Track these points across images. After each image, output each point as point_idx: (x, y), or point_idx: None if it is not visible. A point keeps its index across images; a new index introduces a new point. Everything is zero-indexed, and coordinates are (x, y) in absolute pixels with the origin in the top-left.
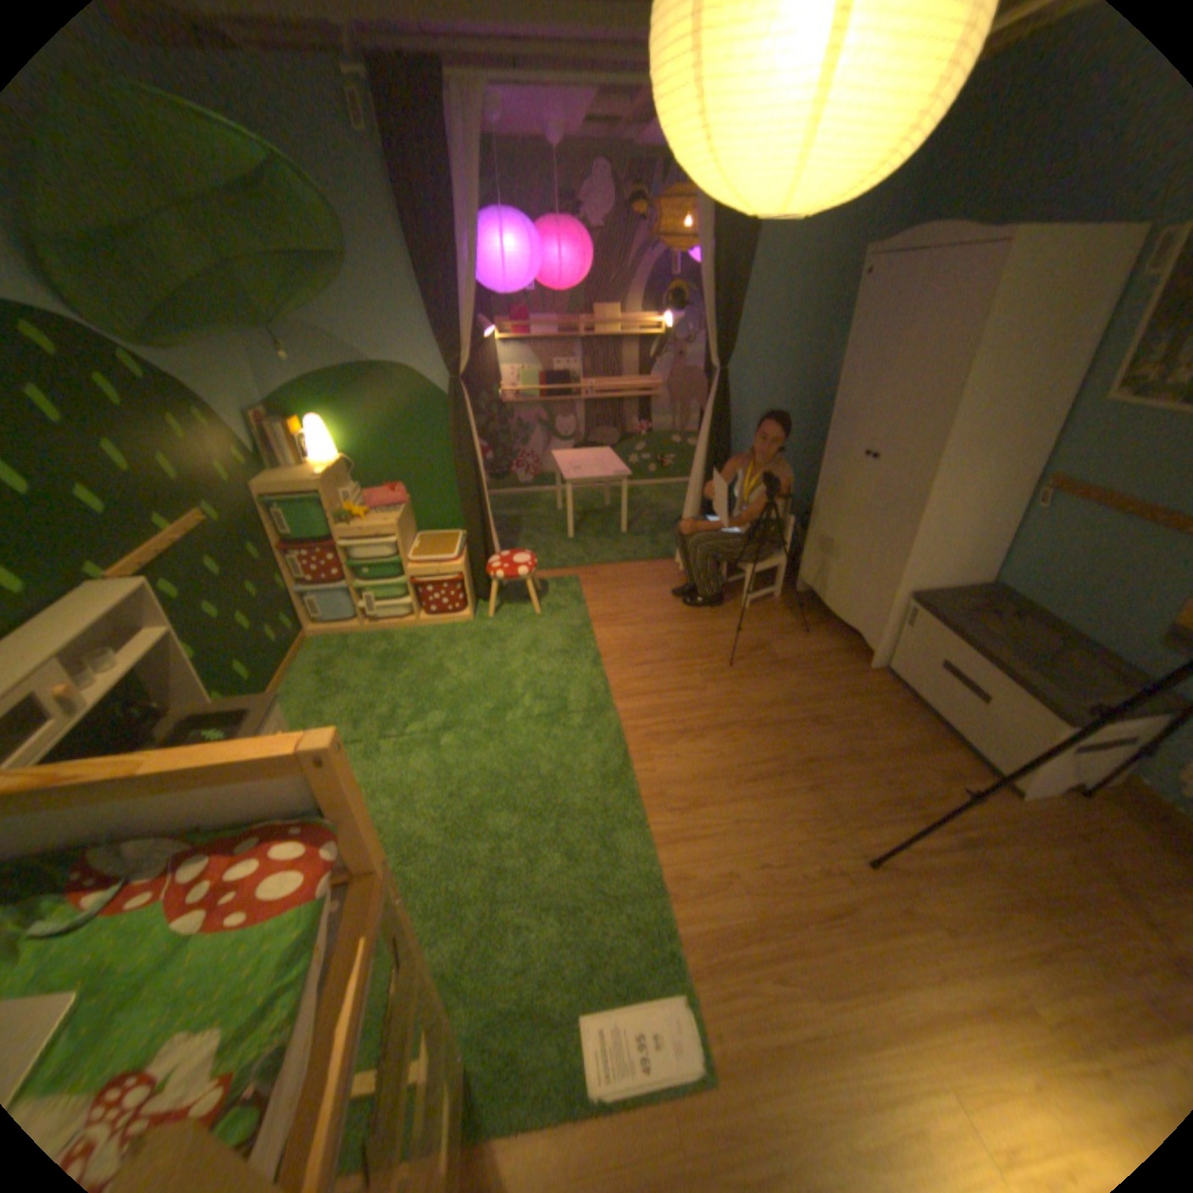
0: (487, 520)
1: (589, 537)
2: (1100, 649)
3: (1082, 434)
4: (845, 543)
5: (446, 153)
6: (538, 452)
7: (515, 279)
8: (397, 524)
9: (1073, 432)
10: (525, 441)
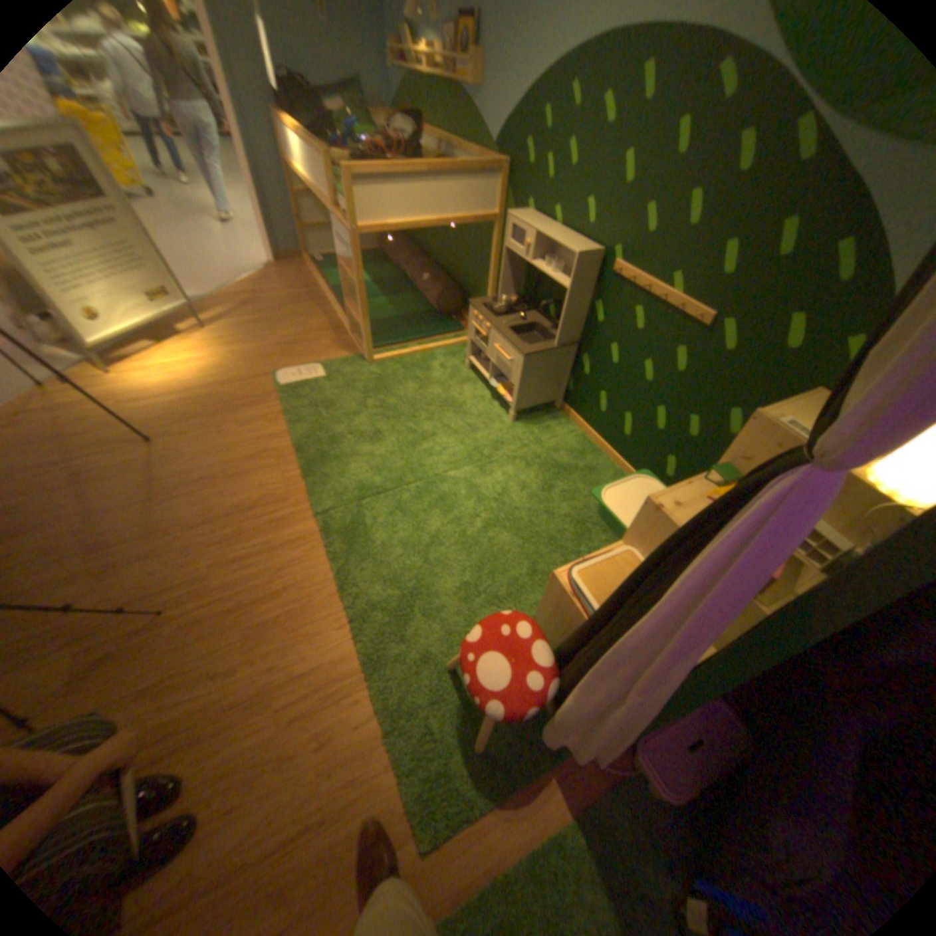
0: (586, 673)
1: None
2: None
3: None
4: None
5: None
6: None
7: None
8: (650, 505)
9: None
10: None
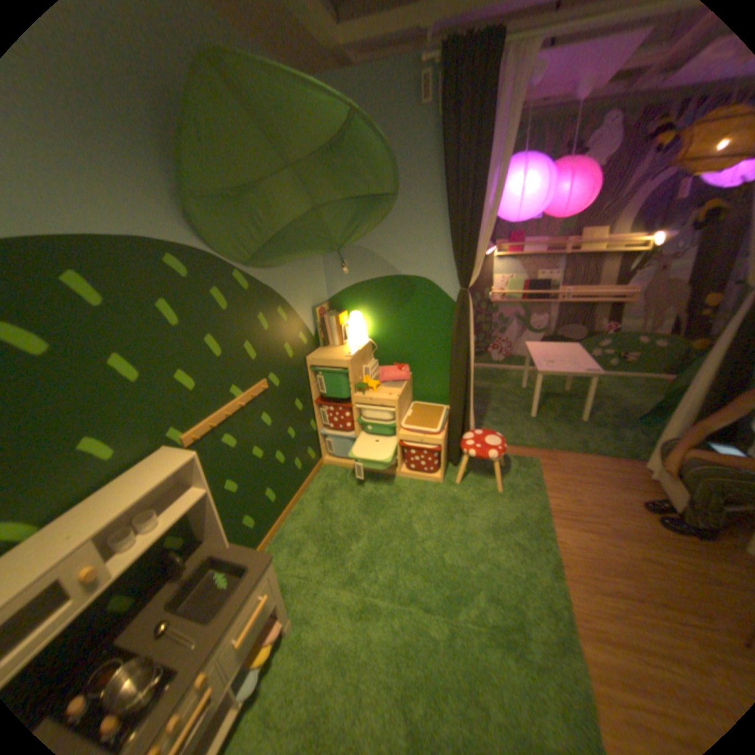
0: (468, 402)
1: (554, 423)
2: None
3: None
4: None
5: (492, 109)
6: (511, 339)
7: (529, 208)
8: (398, 399)
9: None
10: (503, 330)
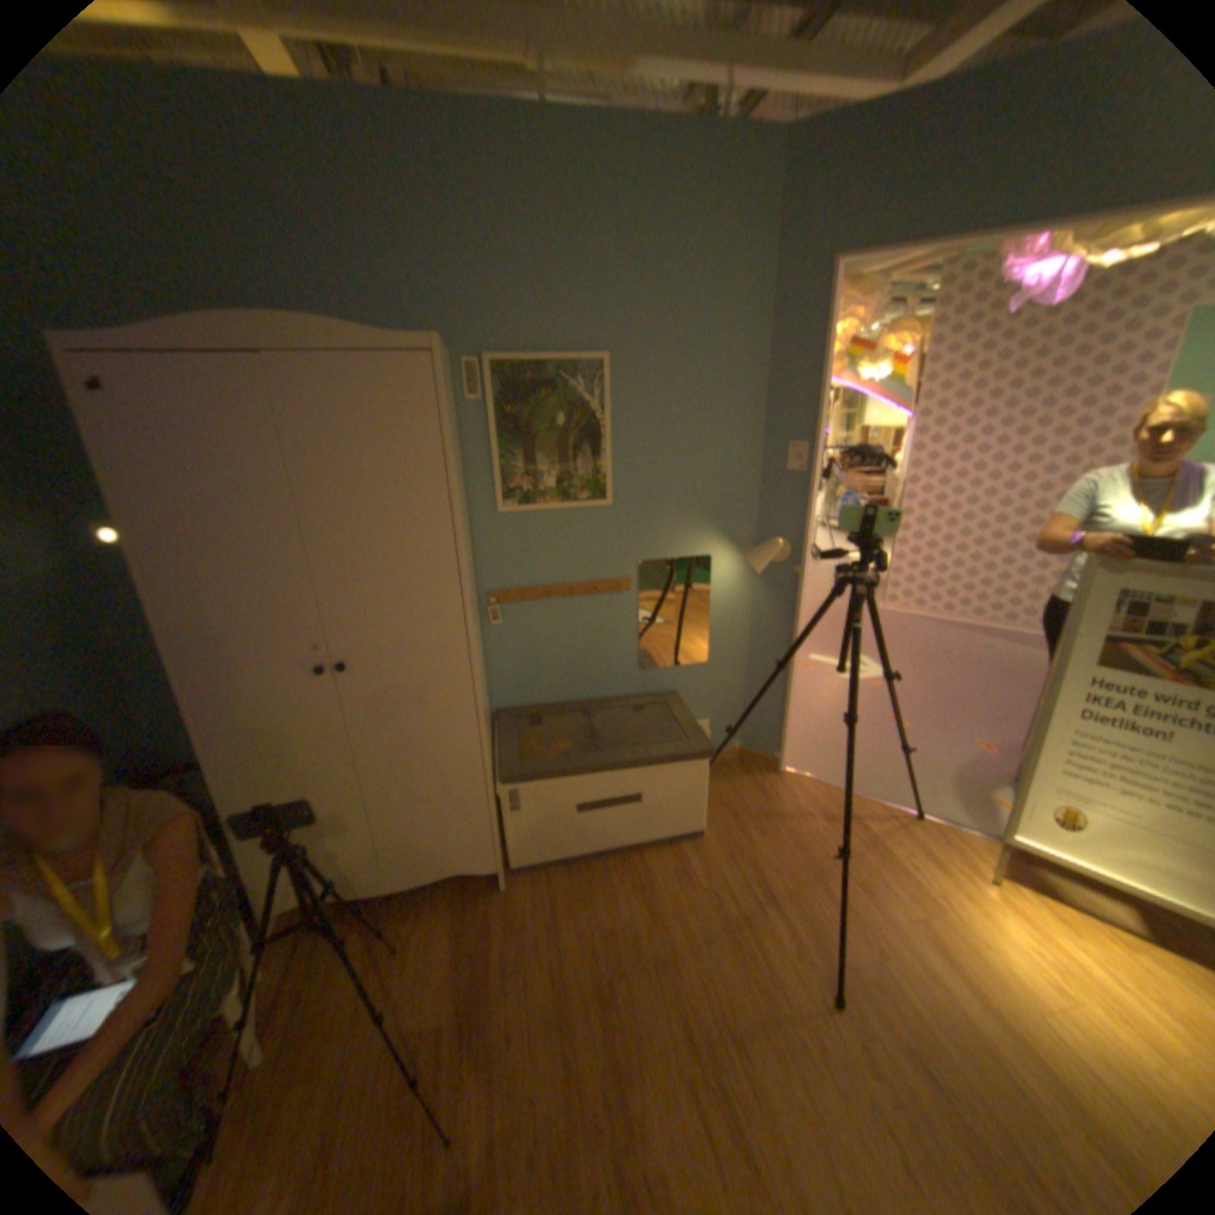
0: None
1: None
2: (606, 700)
3: (492, 548)
4: (350, 800)
5: None
6: None
7: None
8: None
9: (482, 549)
10: None
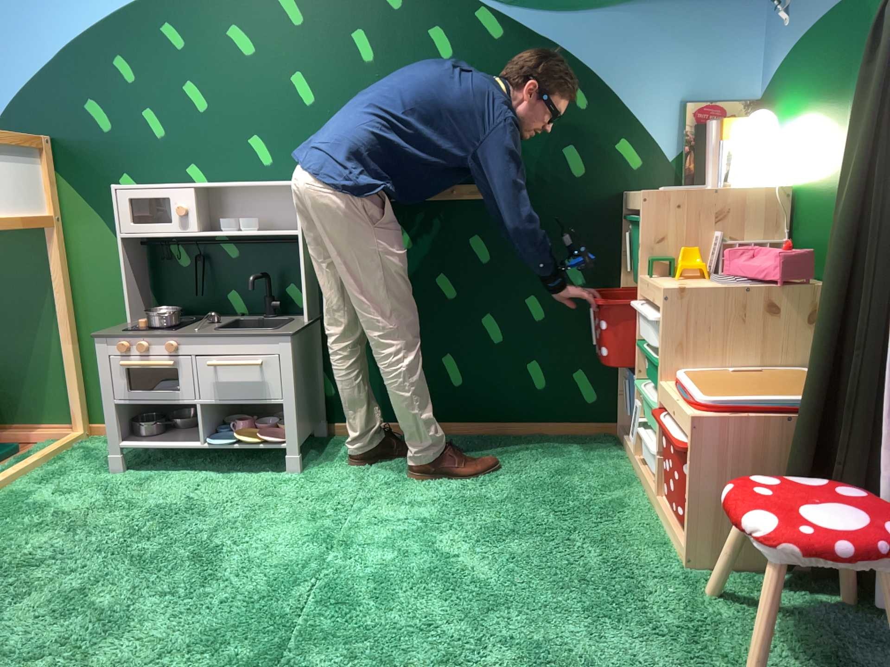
0: (881, 384)
1: None
2: None
3: None
4: None
5: None
6: None
7: None
8: (674, 291)
9: None
10: None
